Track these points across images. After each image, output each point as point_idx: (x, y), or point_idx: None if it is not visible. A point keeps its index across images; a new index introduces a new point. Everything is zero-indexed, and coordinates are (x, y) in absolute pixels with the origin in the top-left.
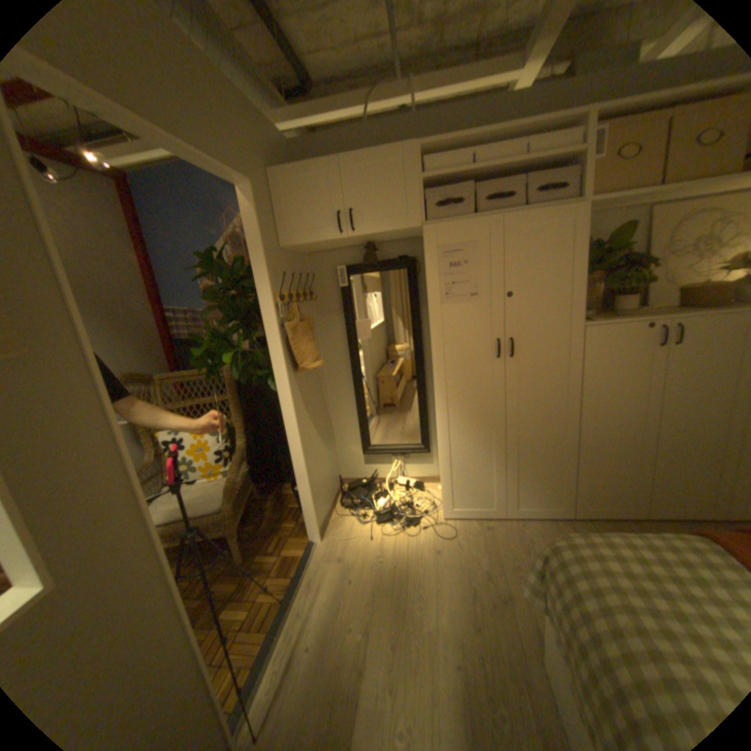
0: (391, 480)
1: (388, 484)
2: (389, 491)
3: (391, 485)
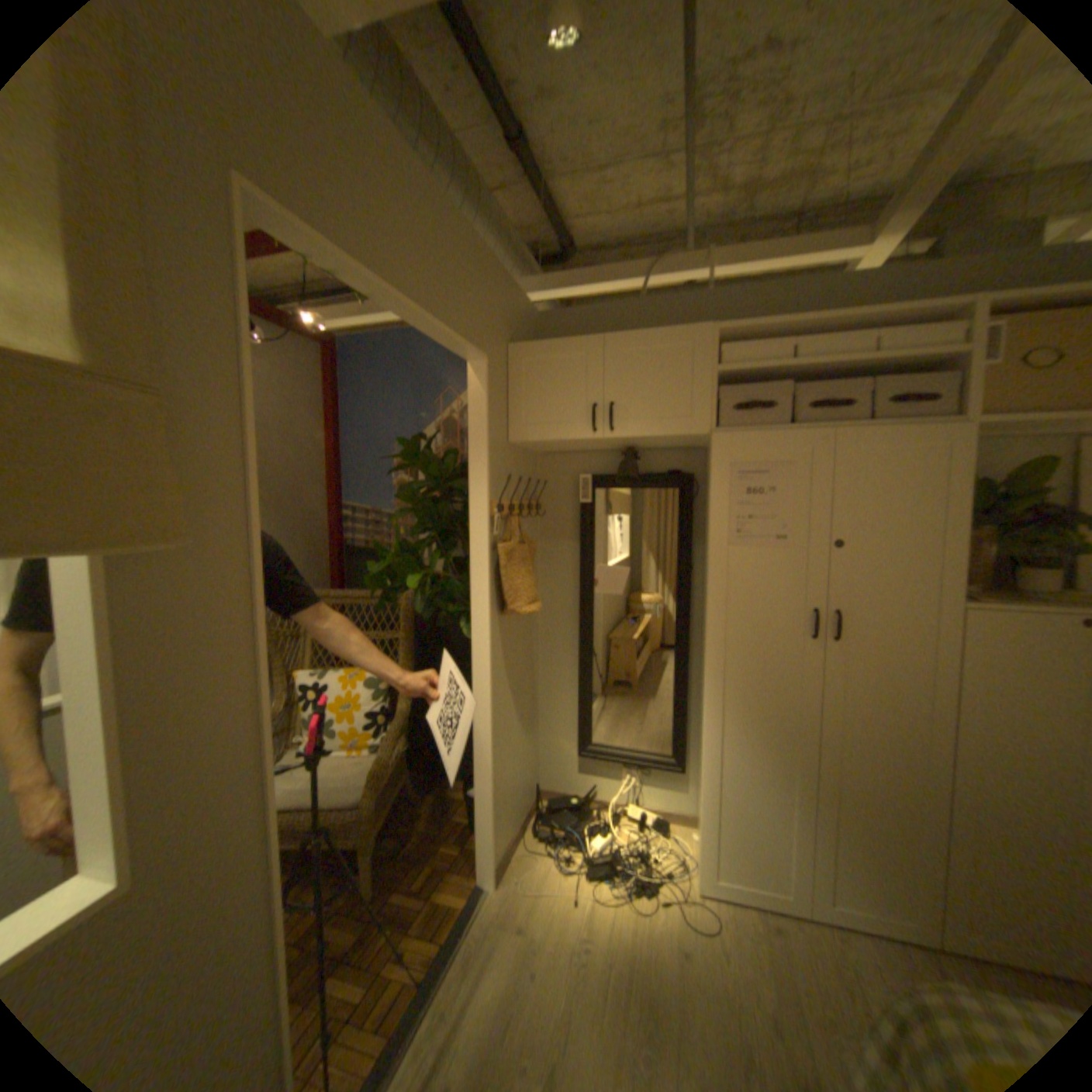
0: (616, 807)
1: (609, 813)
2: (611, 826)
3: (614, 816)
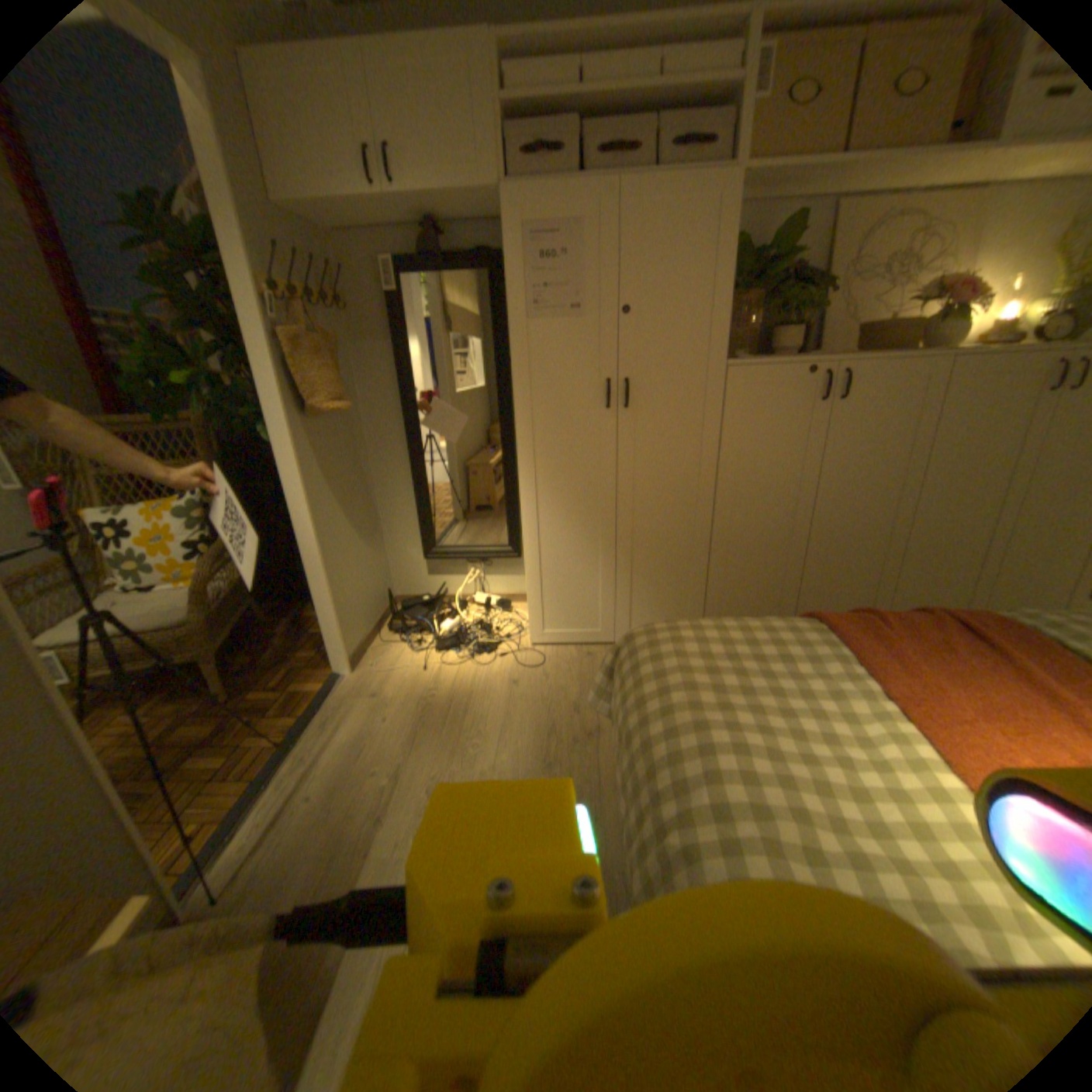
0: (466, 594)
1: (461, 600)
2: (462, 609)
3: (465, 601)
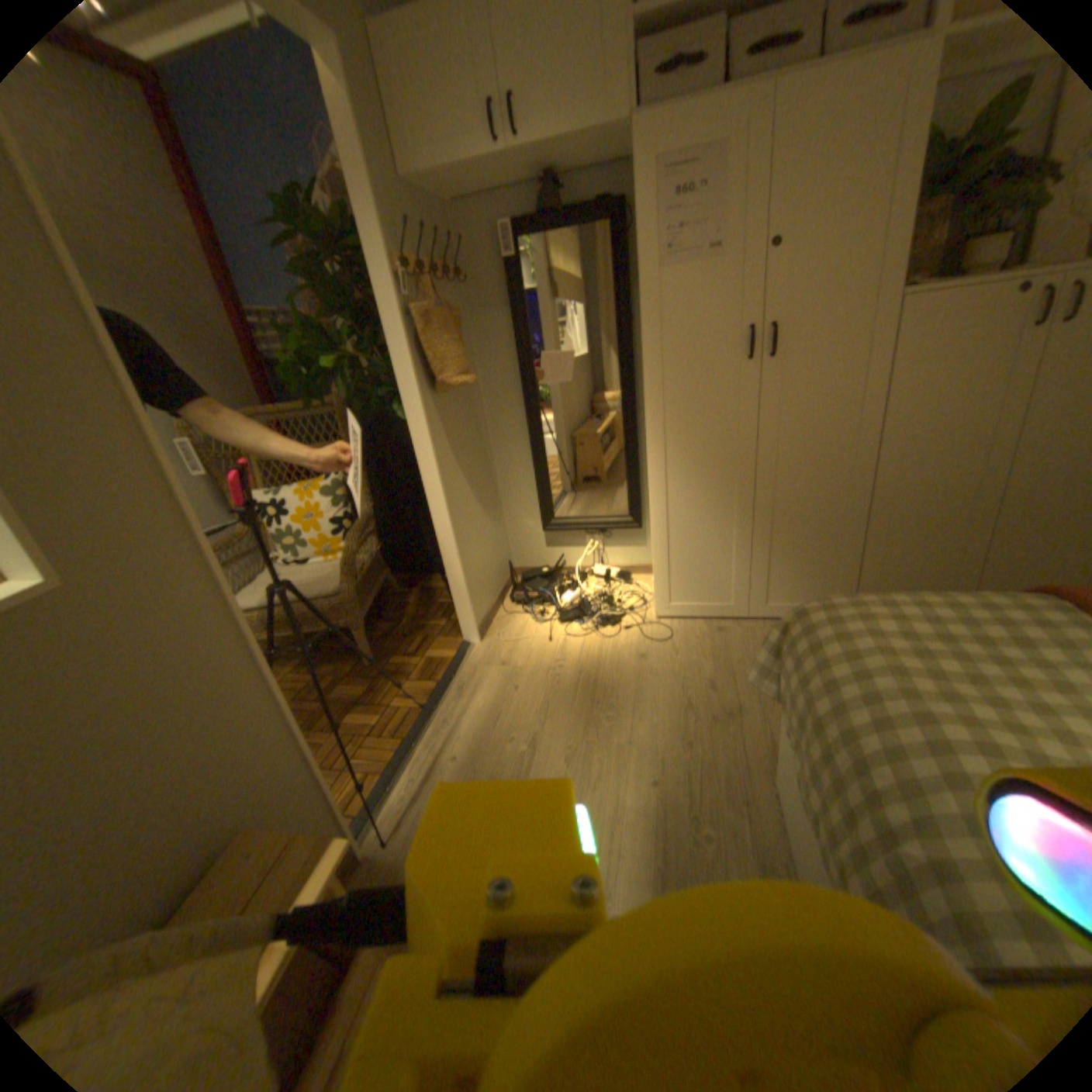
0: (584, 567)
1: (578, 573)
2: (580, 581)
3: (583, 574)
